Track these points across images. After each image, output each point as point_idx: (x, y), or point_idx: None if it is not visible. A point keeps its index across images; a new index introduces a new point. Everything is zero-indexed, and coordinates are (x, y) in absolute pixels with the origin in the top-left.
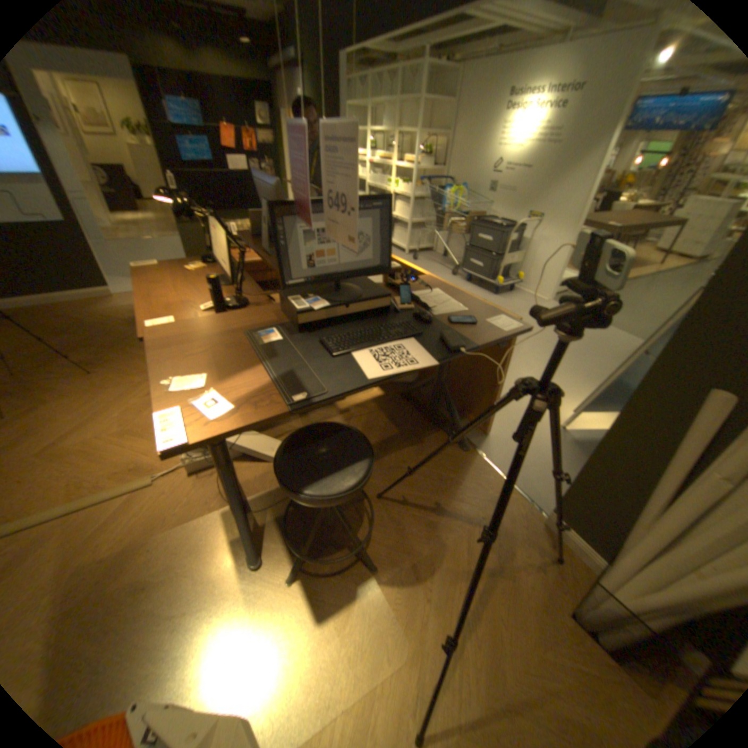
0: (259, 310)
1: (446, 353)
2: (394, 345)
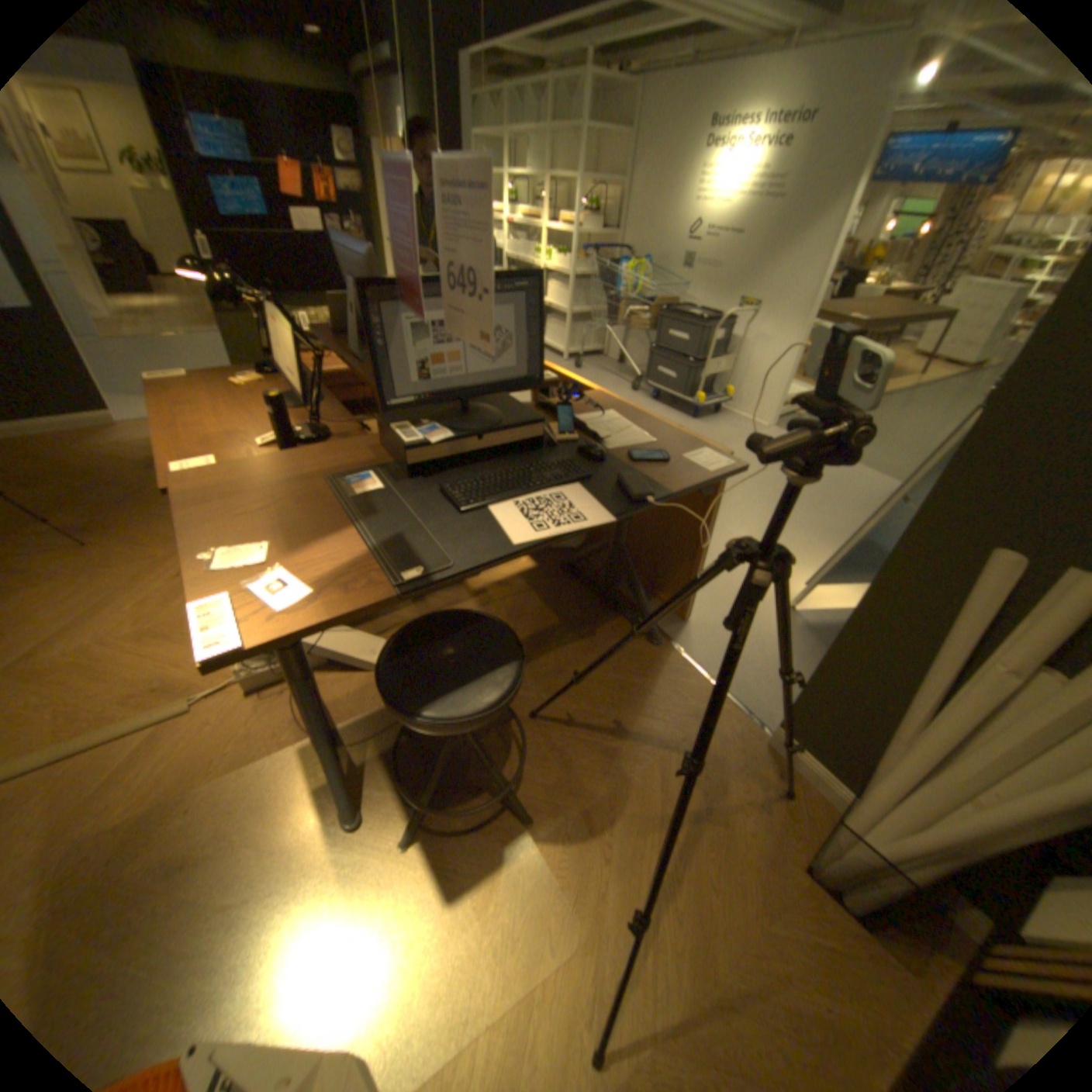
0: (346, 444)
1: (626, 504)
2: (550, 494)
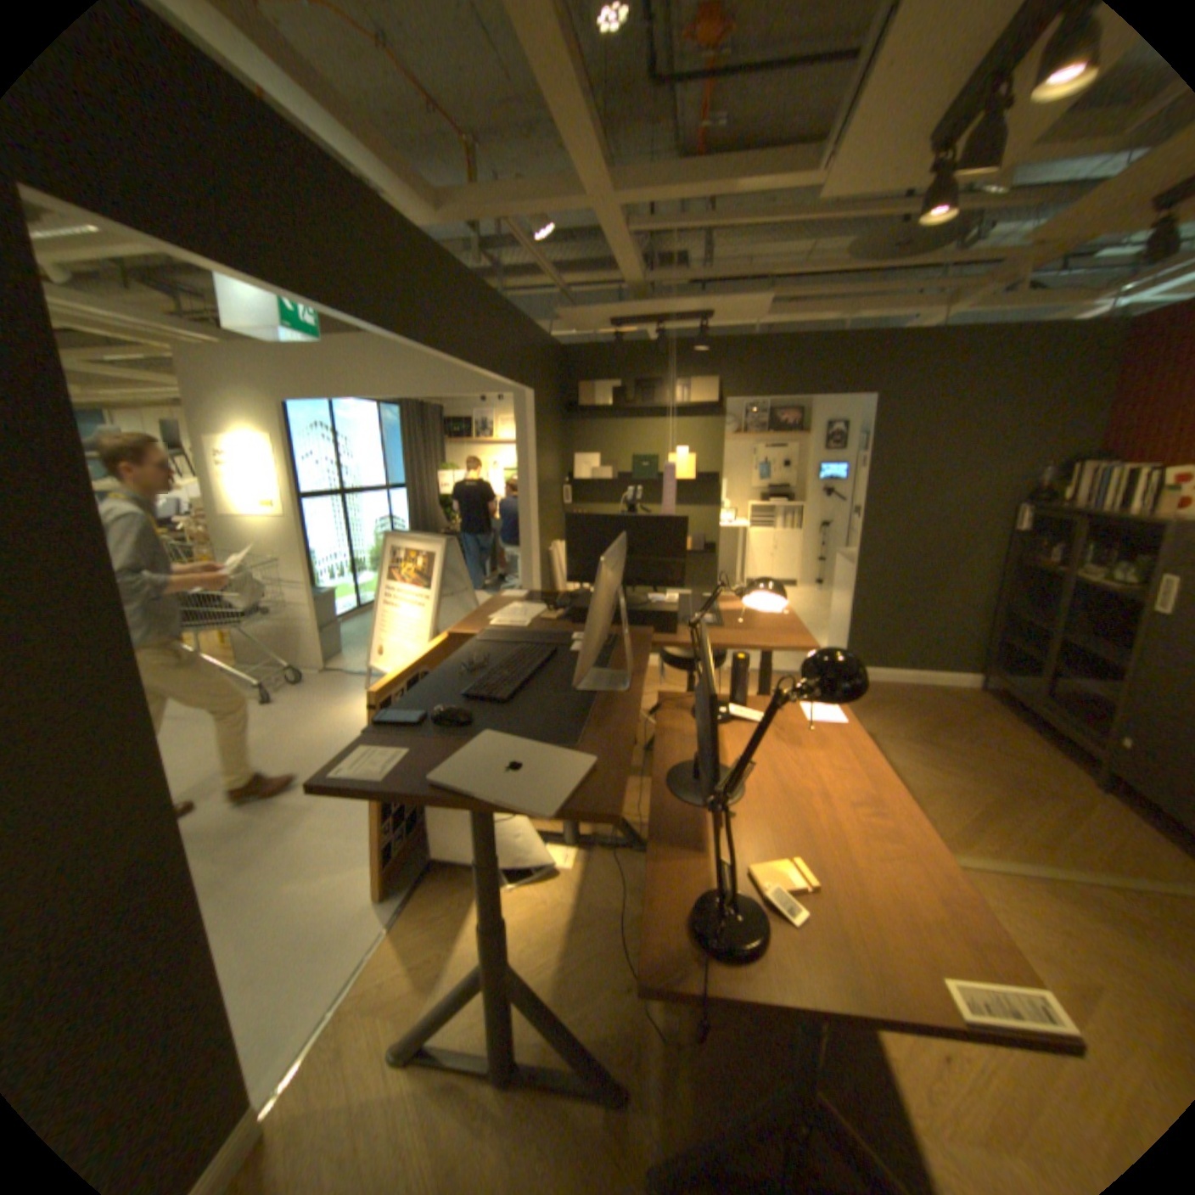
0: None
1: None
2: None
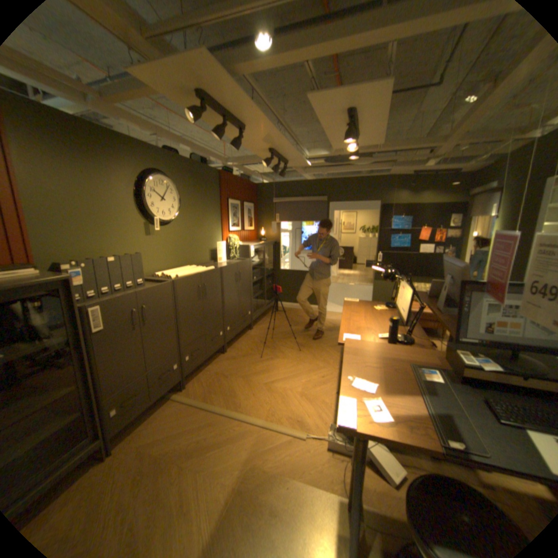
0: (424, 351)
1: None
2: None
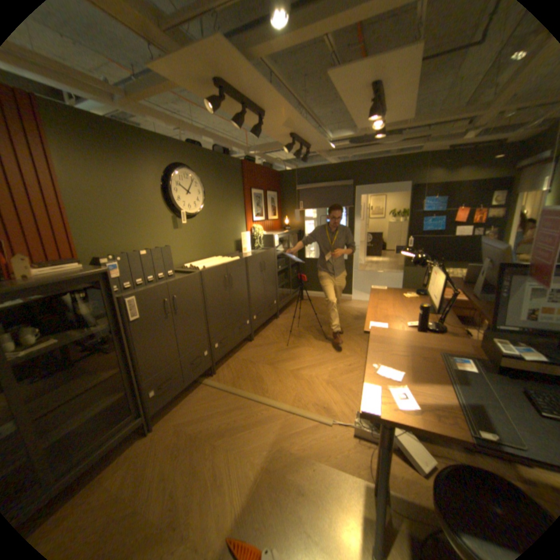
0: (457, 340)
1: None
2: None
